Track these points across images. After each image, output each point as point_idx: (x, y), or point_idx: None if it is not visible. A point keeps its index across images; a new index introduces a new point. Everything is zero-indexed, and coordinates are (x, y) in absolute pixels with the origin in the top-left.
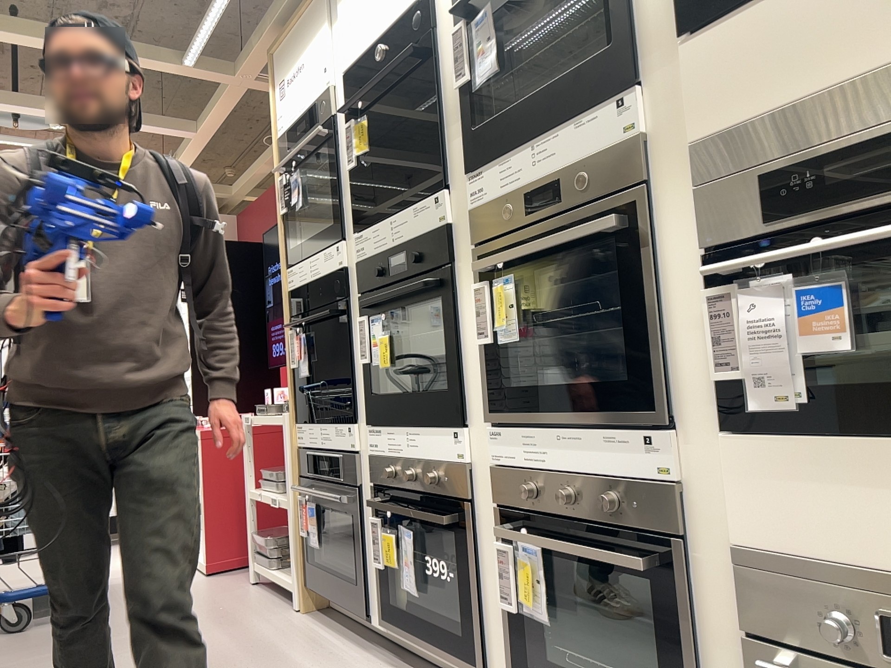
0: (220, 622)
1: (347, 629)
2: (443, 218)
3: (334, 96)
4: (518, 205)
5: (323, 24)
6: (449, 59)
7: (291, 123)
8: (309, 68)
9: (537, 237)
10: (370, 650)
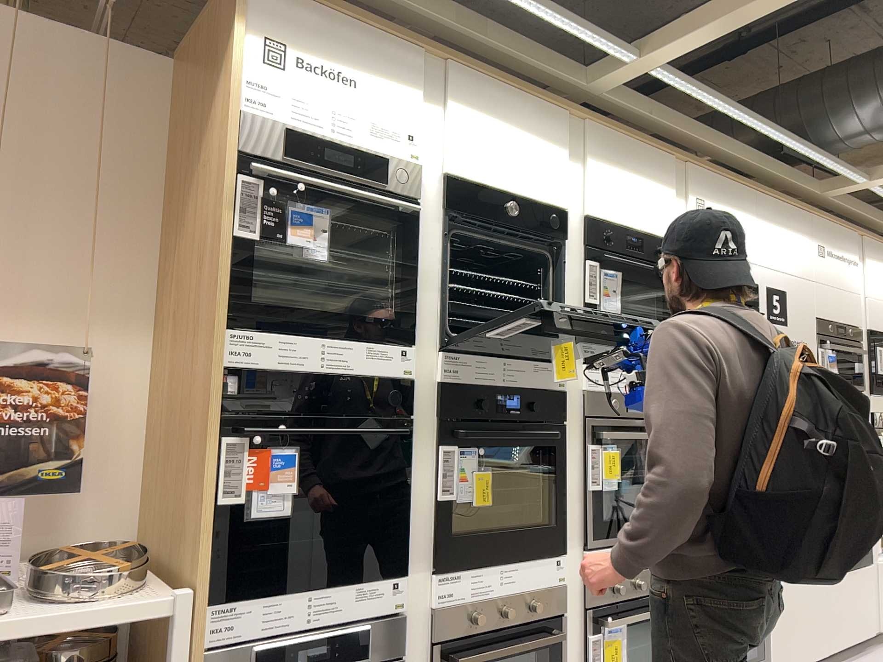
0: None
1: None
2: (565, 386)
3: (421, 178)
4: (621, 403)
5: (418, 87)
6: (574, 272)
7: (304, 126)
8: (374, 102)
9: (630, 427)
10: None
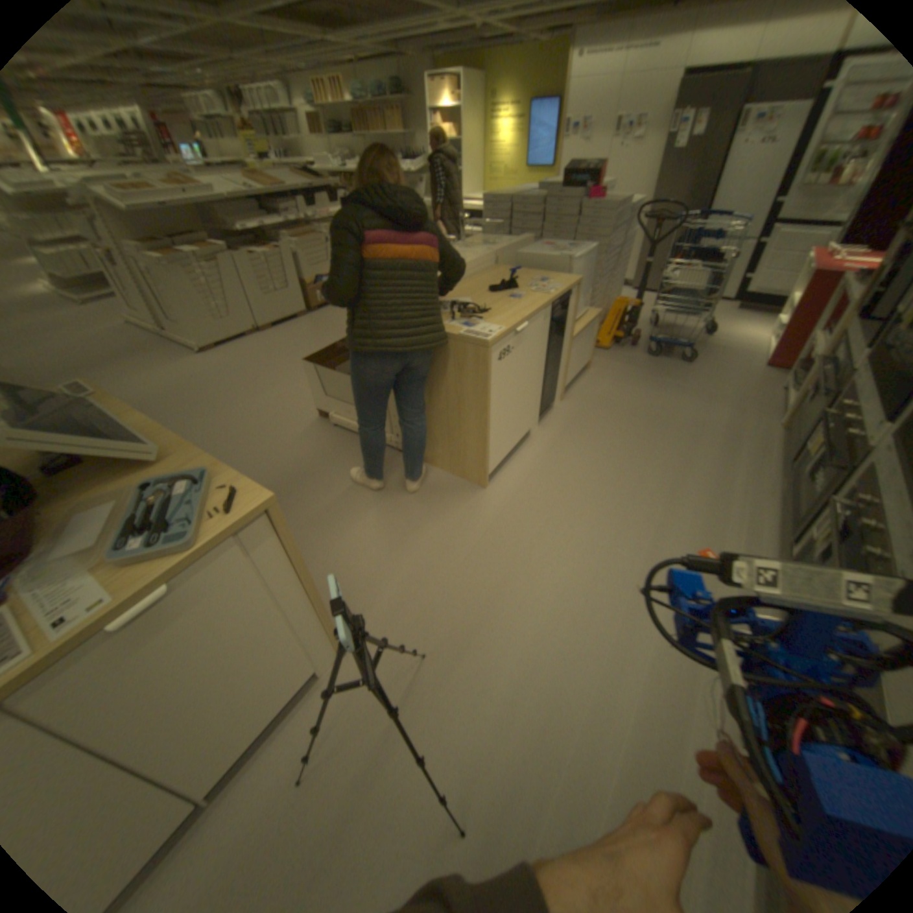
0: (736, 408)
1: (794, 458)
2: None
3: None
4: None
5: None
6: None
7: None
8: None
9: None
10: (786, 479)
